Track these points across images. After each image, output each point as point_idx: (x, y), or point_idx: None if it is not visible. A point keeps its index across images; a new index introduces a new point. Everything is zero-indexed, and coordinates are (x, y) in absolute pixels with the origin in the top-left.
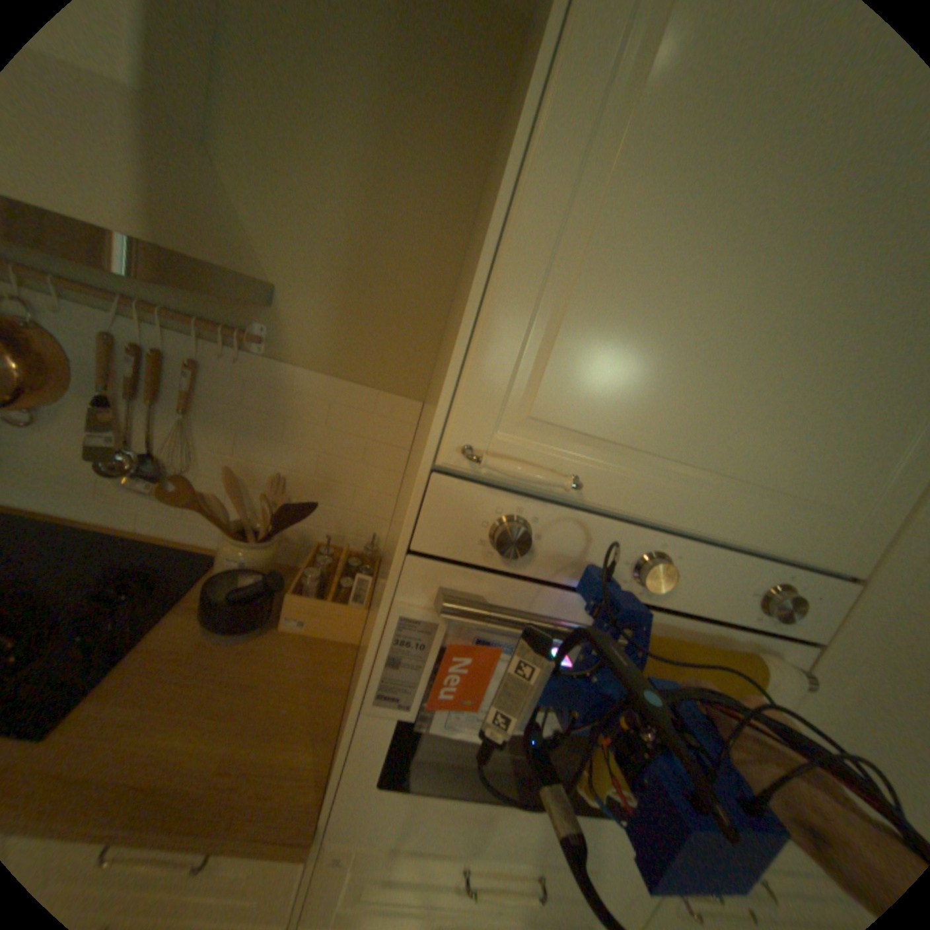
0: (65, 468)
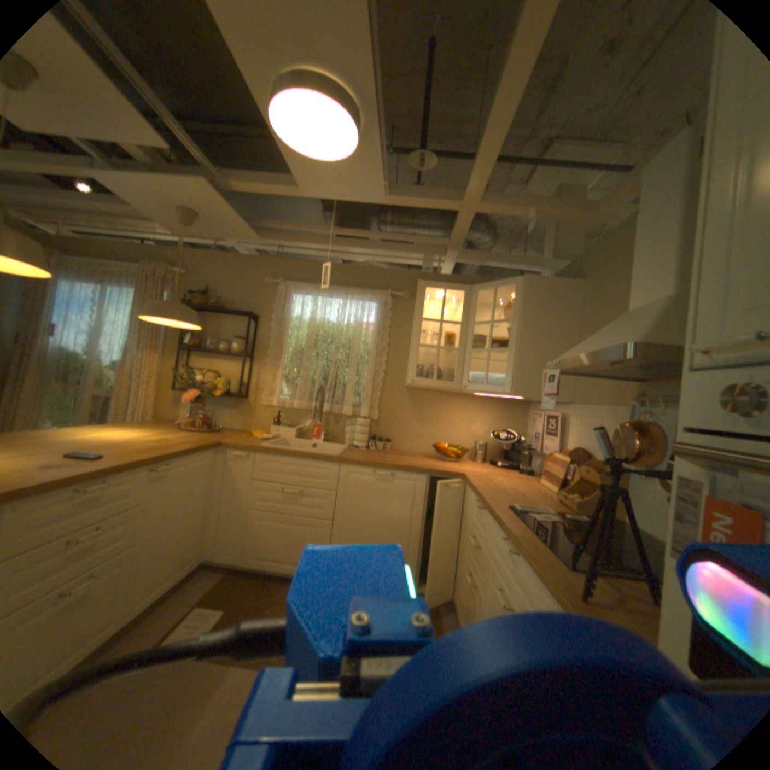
0: (661, 506)
